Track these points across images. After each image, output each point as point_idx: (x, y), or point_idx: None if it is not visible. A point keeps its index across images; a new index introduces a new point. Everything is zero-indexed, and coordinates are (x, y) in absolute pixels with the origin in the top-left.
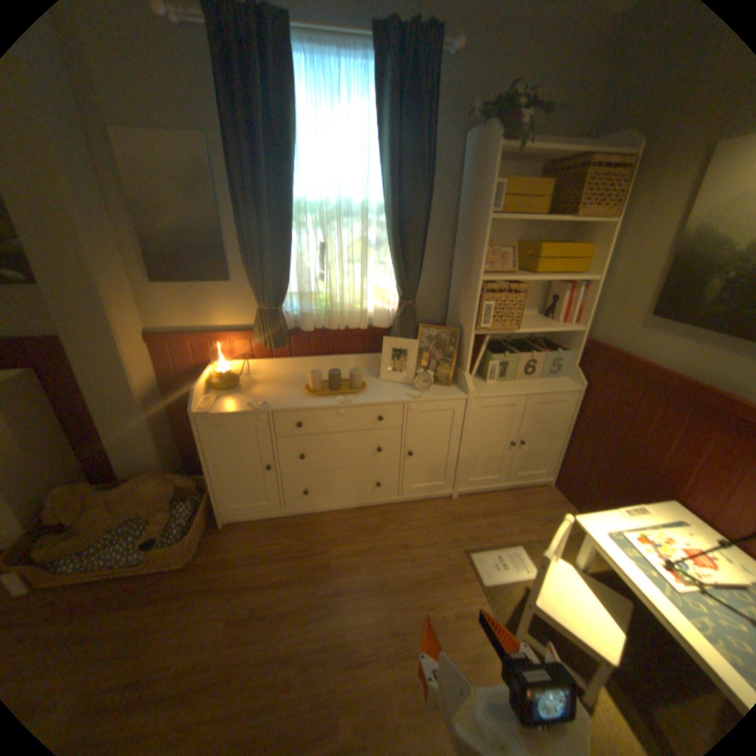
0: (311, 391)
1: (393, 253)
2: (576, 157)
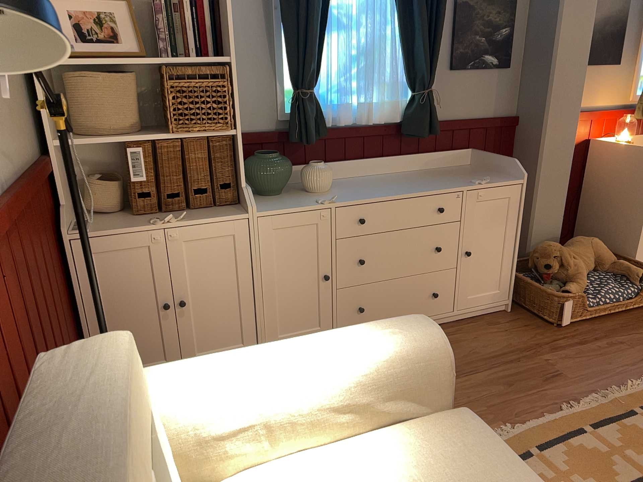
0: None
1: None
2: None
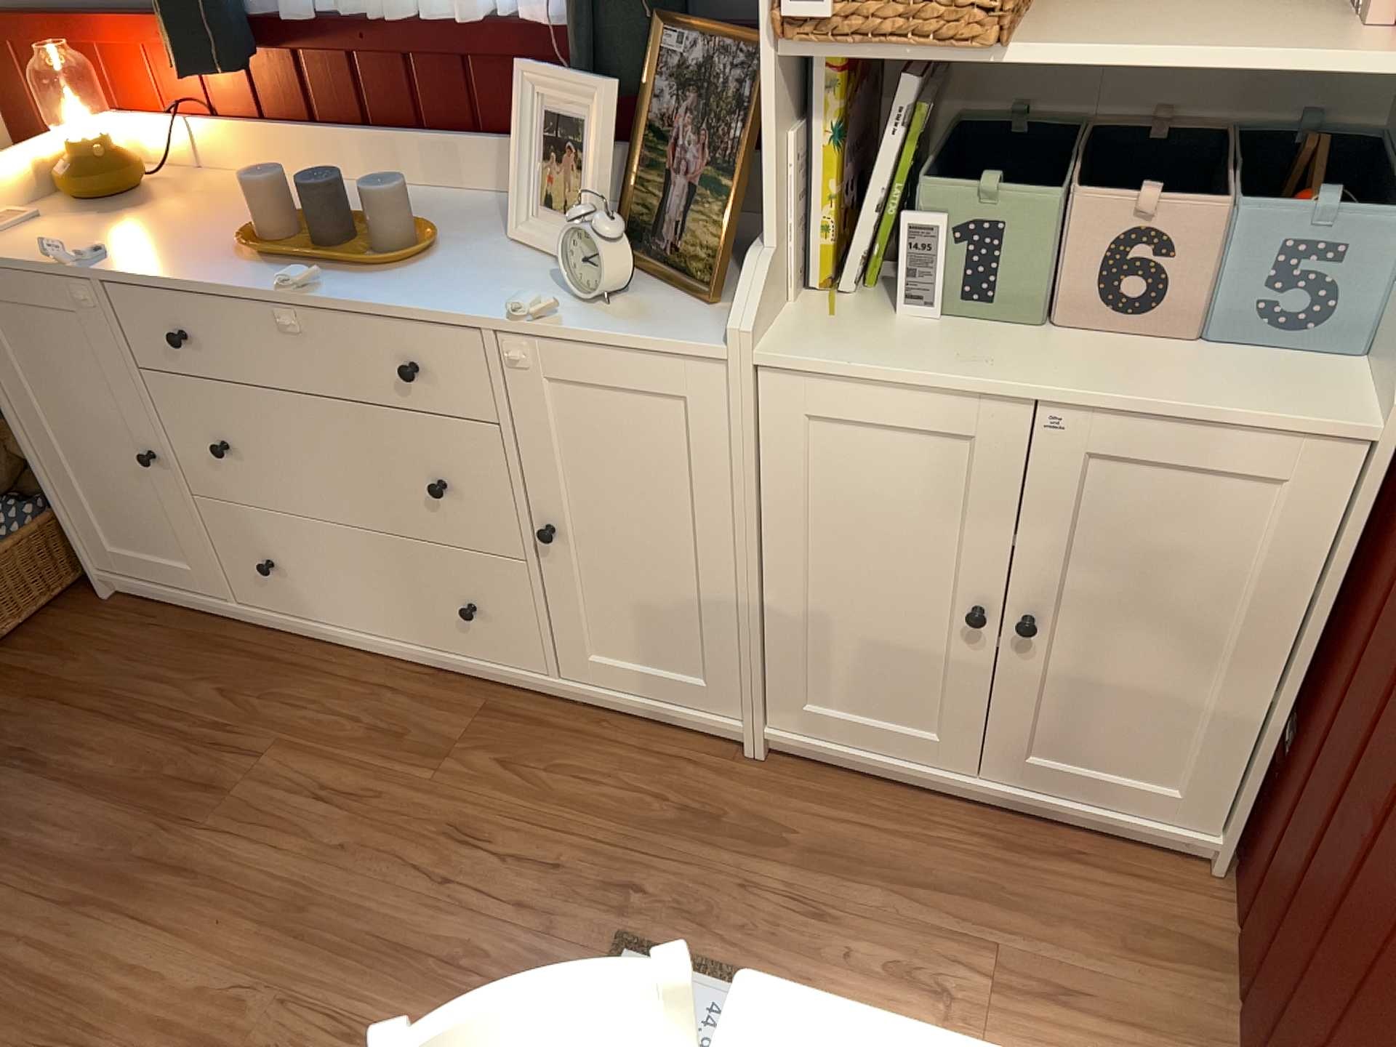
0: (256, 241)
1: None
2: None
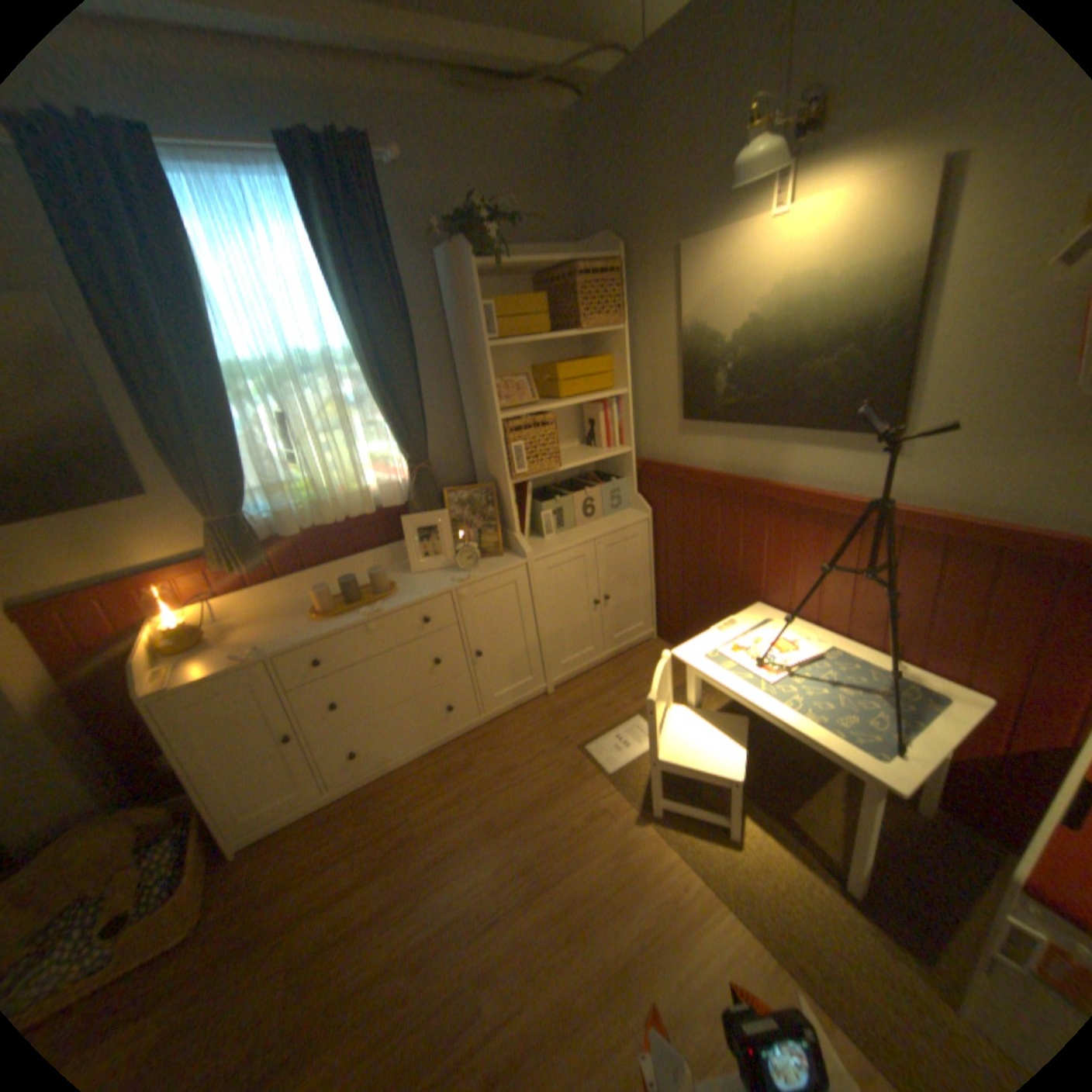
0: (319, 614)
1: (382, 409)
2: (561, 267)
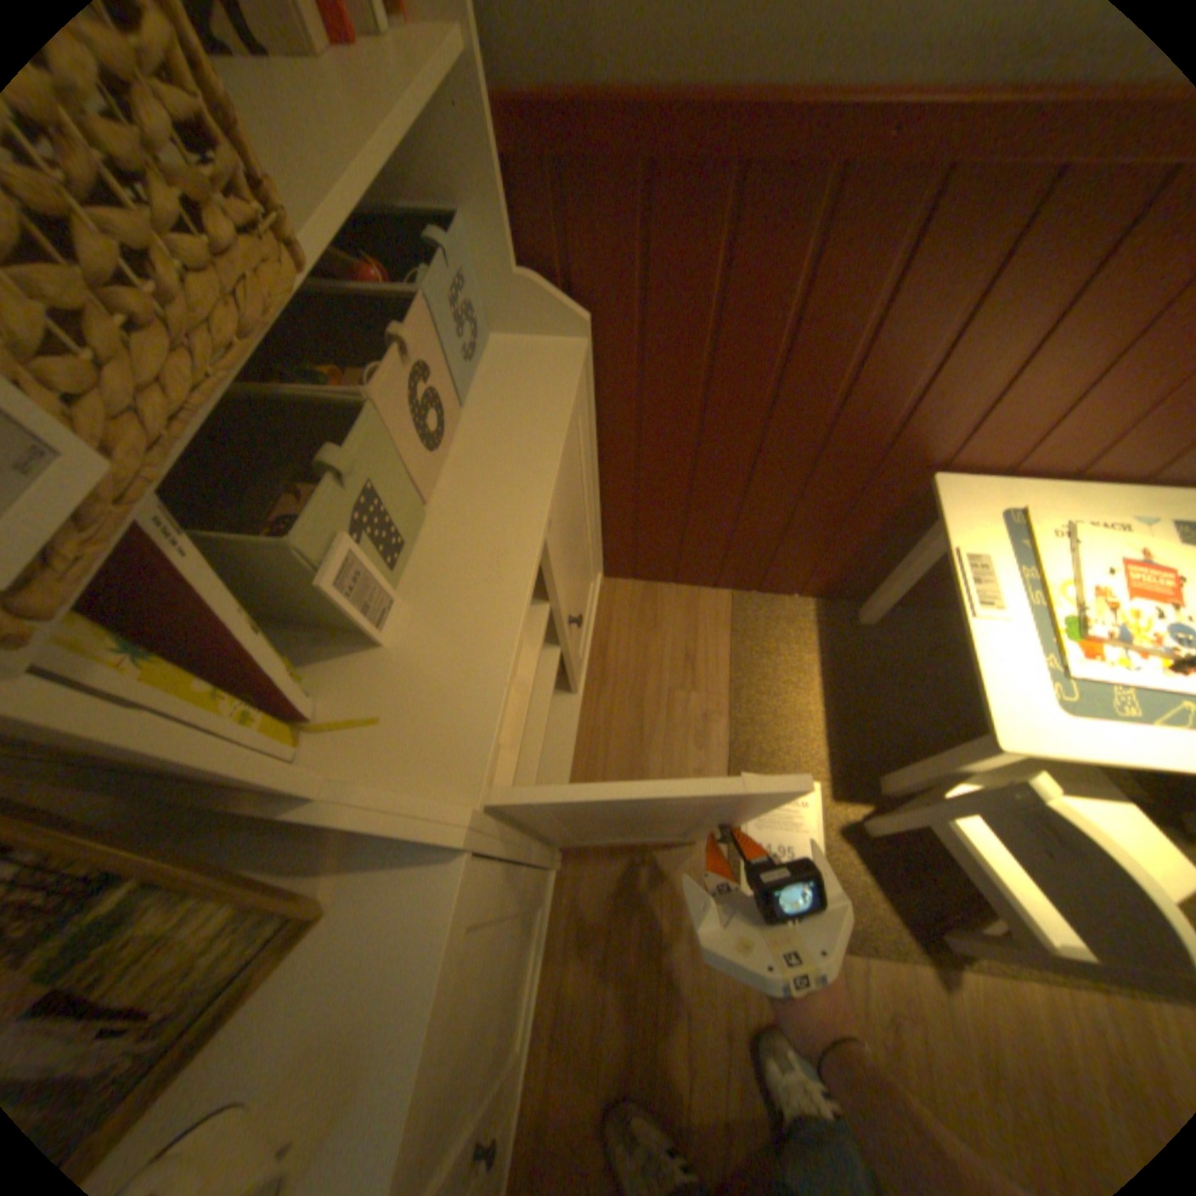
0: None
1: None
2: None
